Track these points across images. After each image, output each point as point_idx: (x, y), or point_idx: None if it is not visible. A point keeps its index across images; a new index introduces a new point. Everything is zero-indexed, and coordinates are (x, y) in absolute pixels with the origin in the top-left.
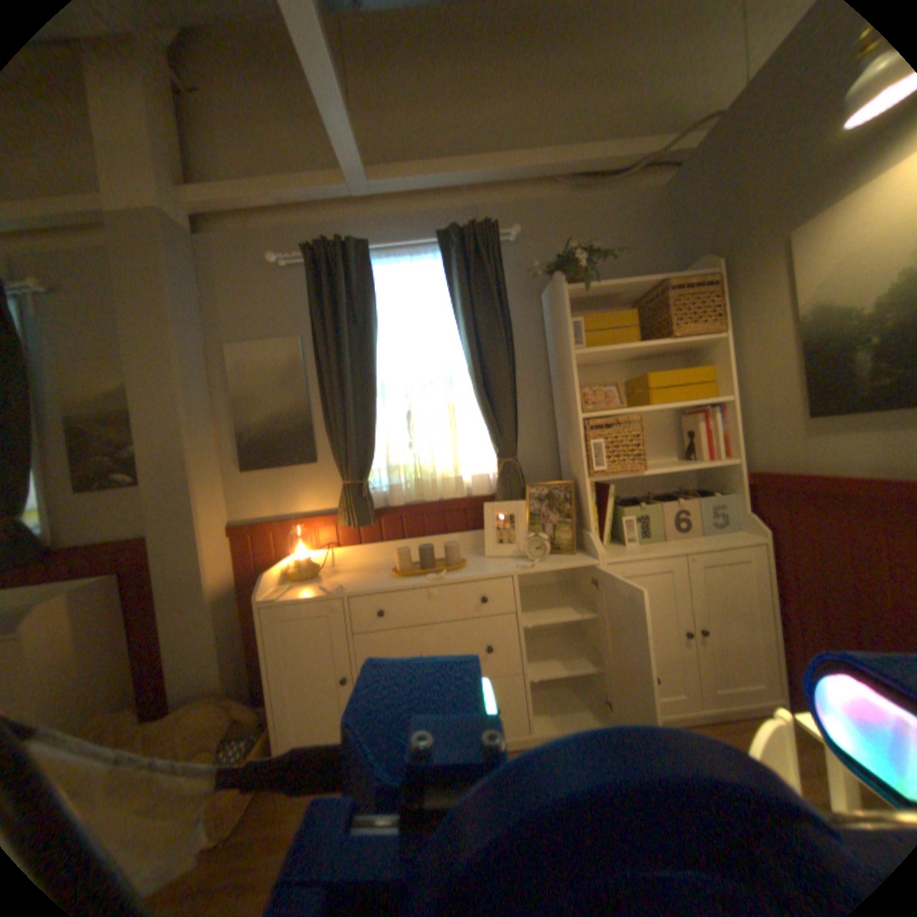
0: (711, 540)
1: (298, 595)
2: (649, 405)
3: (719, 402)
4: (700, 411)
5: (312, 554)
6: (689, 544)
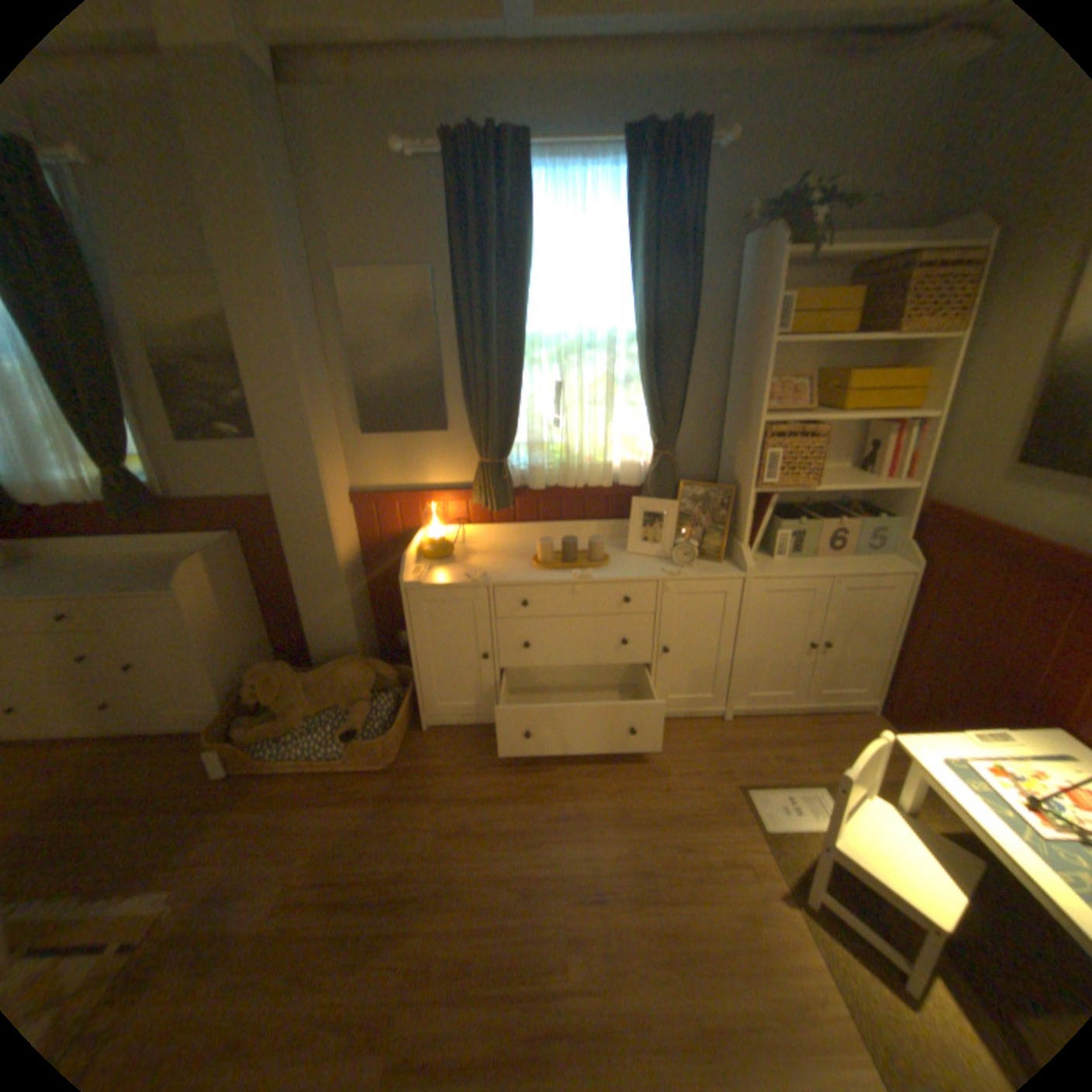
0: (861, 563)
1: (441, 578)
2: (840, 408)
3: (921, 414)
4: (896, 420)
5: (442, 530)
6: (838, 564)
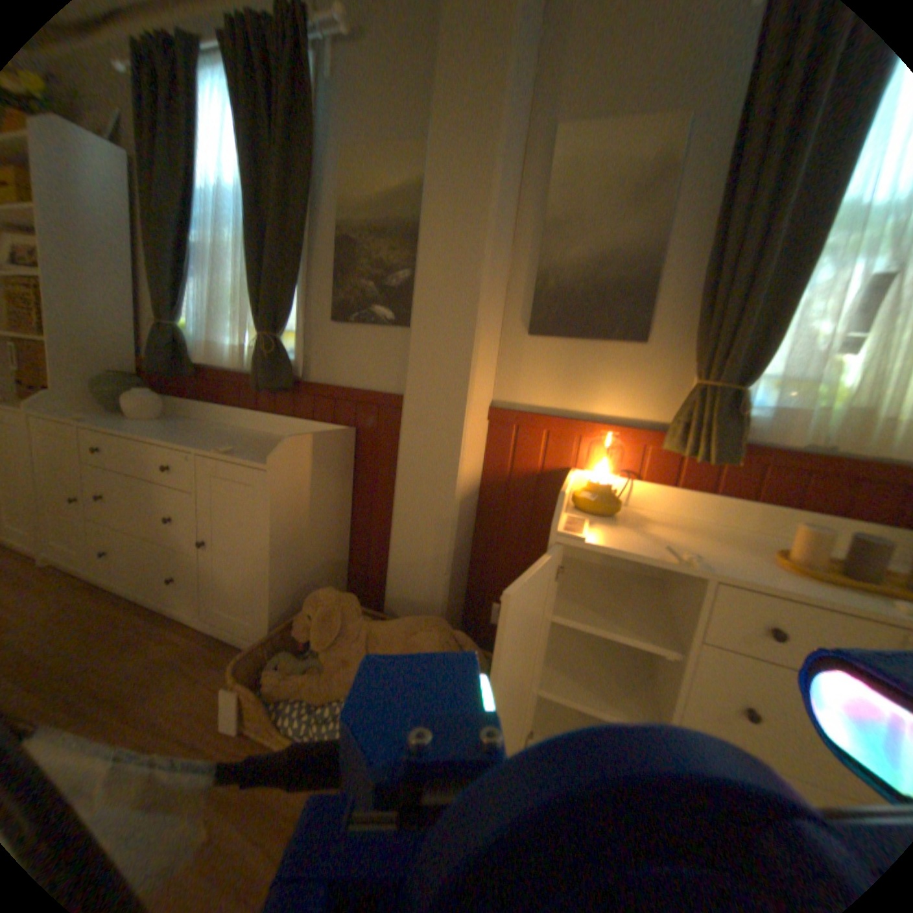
0: None
1: (618, 543)
2: None
3: None
4: None
5: (601, 480)
6: None
